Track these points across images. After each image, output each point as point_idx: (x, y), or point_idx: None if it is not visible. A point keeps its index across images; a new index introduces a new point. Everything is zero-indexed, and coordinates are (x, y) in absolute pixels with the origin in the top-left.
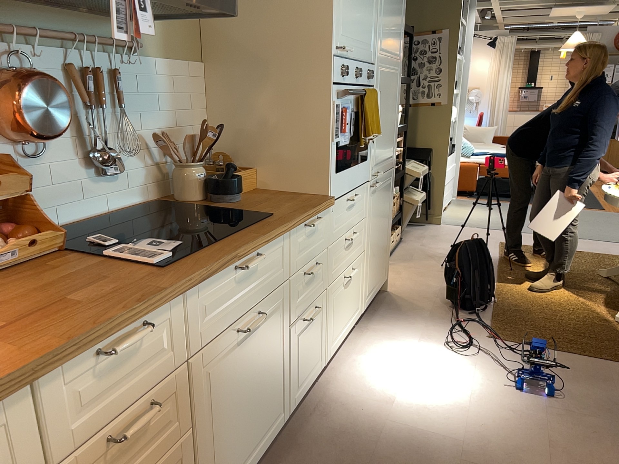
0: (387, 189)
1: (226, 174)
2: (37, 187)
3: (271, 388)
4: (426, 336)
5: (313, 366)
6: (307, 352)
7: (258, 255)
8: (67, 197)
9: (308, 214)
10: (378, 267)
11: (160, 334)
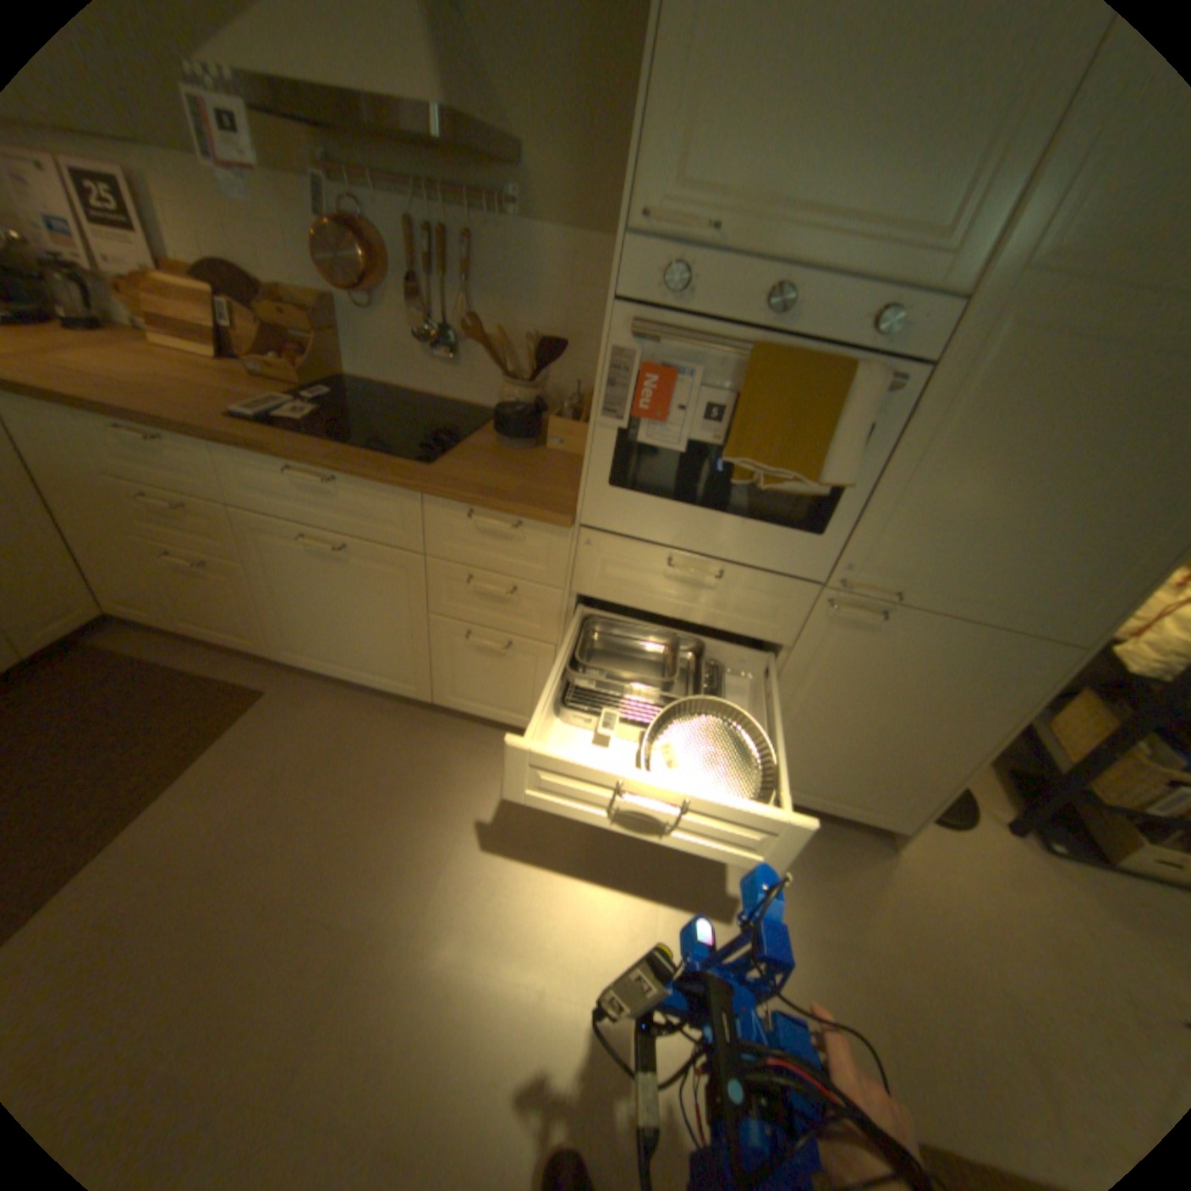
0: (979, 669)
1: (533, 412)
2: (364, 338)
3: (383, 644)
4: (732, 928)
5: (504, 708)
6: (482, 679)
7: (326, 478)
8: (393, 360)
9: (456, 495)
10: (848, 780)
11: (181, 459)
